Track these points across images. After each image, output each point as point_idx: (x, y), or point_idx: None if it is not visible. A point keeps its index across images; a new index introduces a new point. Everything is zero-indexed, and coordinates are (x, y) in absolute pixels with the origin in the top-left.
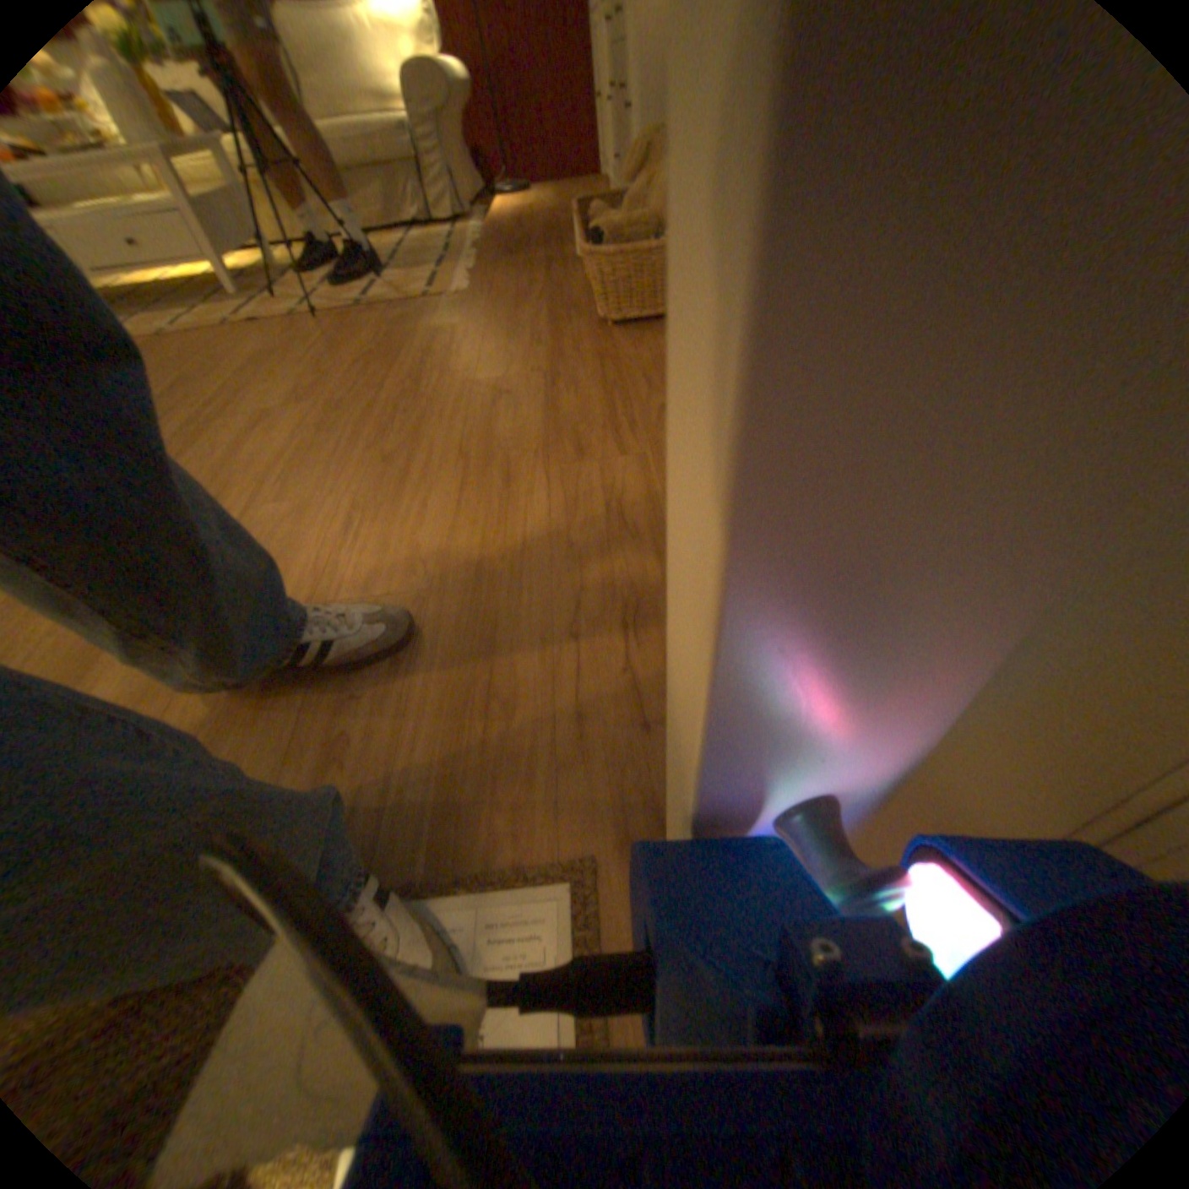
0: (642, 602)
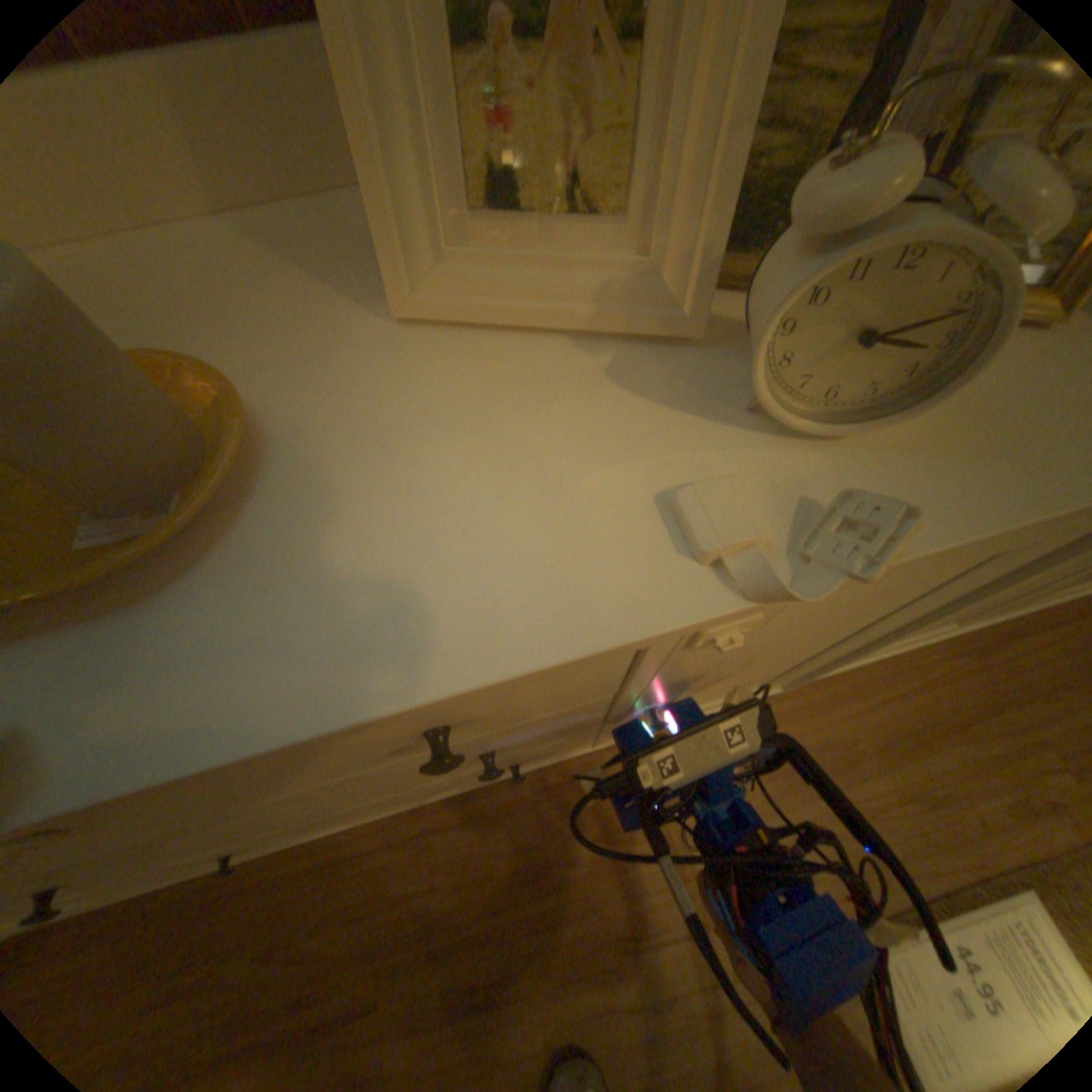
0: (611, 936)
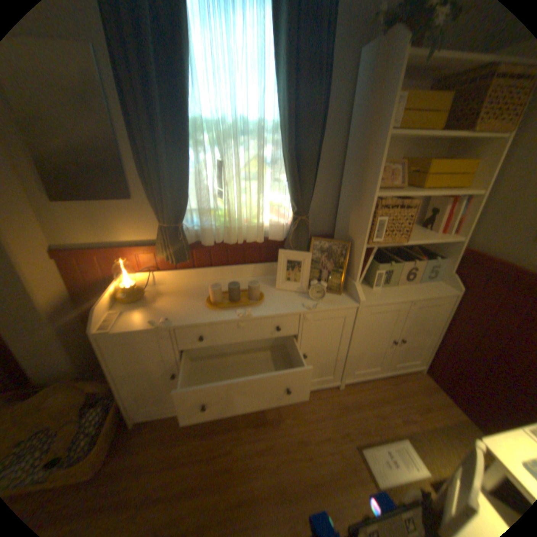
0: (295, 441)
